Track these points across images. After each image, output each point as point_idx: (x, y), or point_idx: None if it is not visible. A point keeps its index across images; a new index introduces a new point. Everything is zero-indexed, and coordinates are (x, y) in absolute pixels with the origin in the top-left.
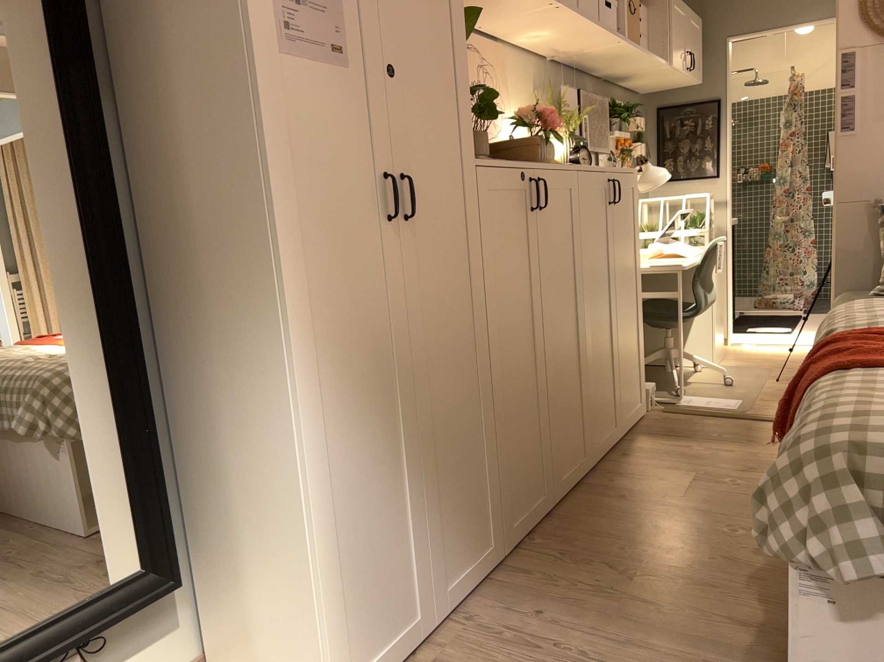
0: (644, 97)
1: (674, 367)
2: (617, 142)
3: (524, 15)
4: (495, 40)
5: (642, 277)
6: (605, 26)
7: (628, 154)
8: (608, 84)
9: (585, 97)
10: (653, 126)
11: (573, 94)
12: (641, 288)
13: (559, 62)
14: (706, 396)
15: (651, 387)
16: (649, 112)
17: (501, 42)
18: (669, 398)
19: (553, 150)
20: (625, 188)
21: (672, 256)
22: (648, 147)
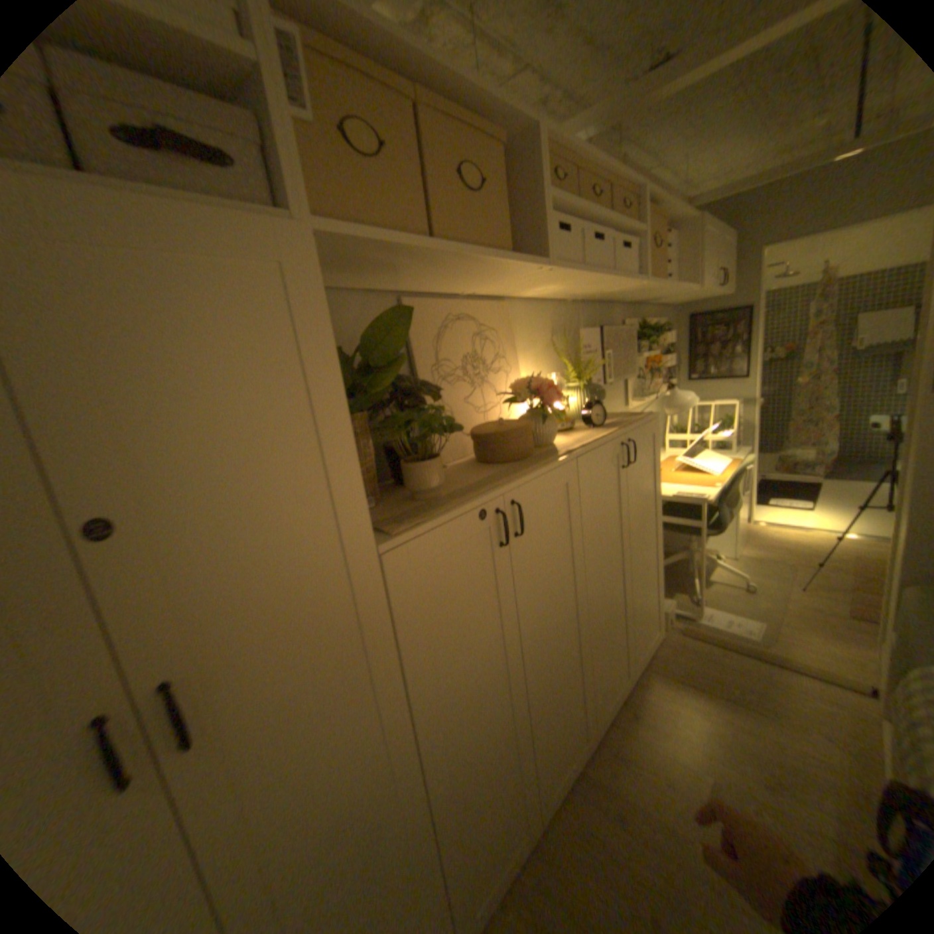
0: (677, 307)
1: (695, 576)
2: (647, 358)
3: (516, 279)
4: (500, 298)
5: (661, 517)
6: (624, 269)
7: (658, 366)
8: (639, 305)
9: (613, 325)
10: (686, 331)
11: (599, 326)
12: (661, 527)
13: (582, 301)
14: (727, 610)
15: (670, 608)
16: (682, 319)
17: (507, 299)
18: (688, 610)
19: (553, 426)
20: (643, 440)
21: (697, 471)
22: (679, 351)
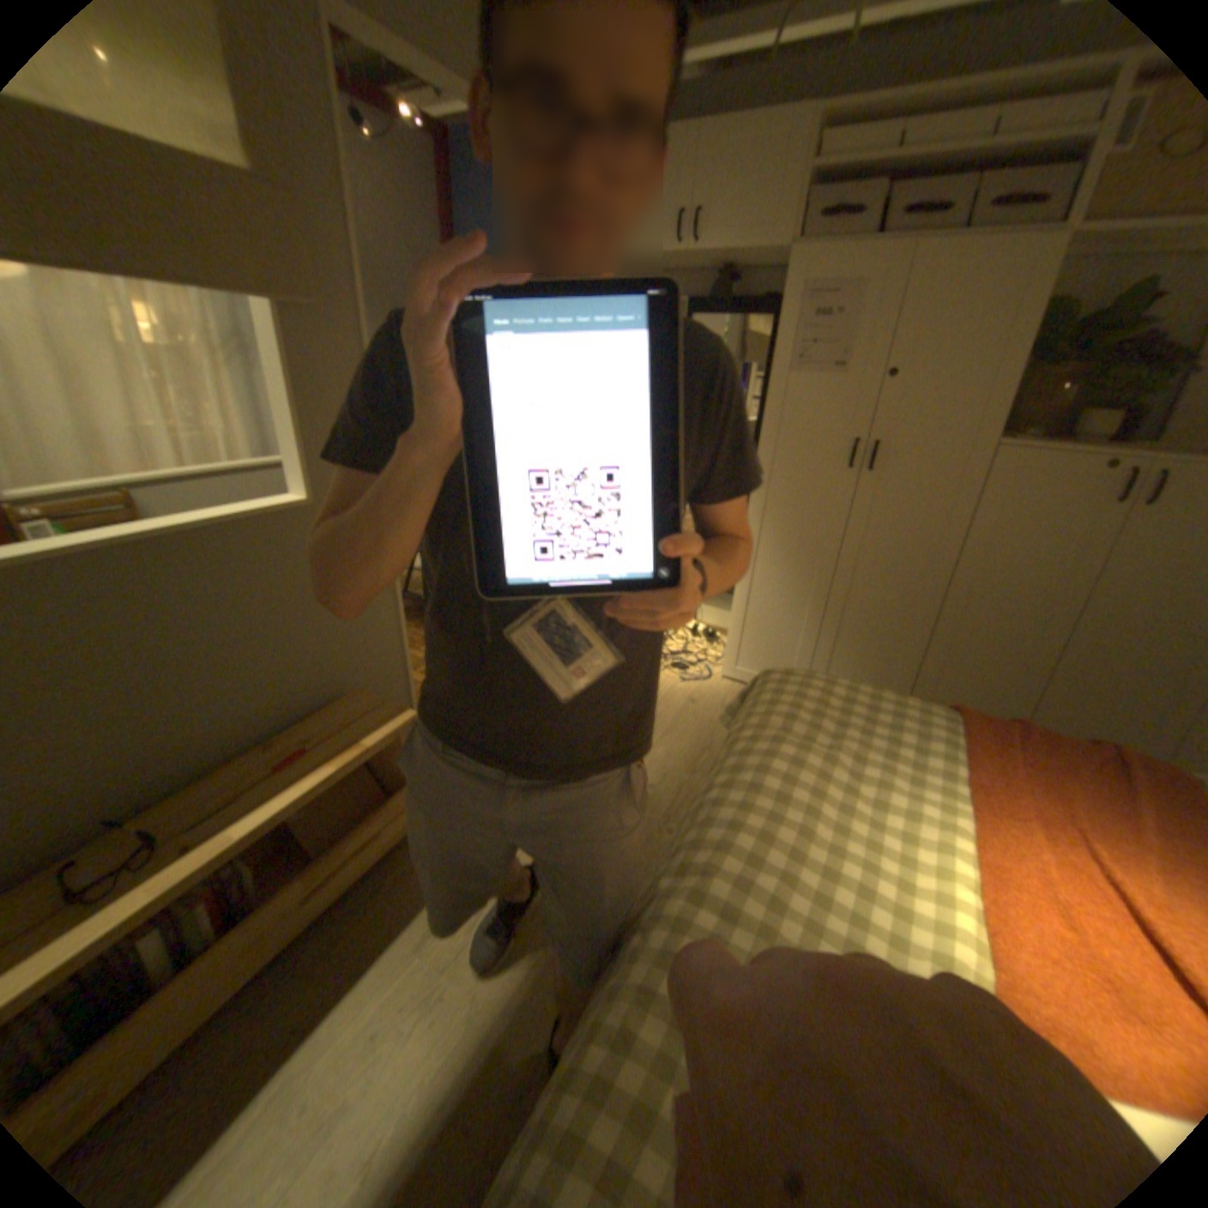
0: None
1: None
2: None
3: None
4: None
5: None
6: None
7: None
8: None
9: None
10: None
11: None
12: None
13: None
14: None
15: None
16: None
17: None
18: None
19: None
20: None
21: None
22: None
